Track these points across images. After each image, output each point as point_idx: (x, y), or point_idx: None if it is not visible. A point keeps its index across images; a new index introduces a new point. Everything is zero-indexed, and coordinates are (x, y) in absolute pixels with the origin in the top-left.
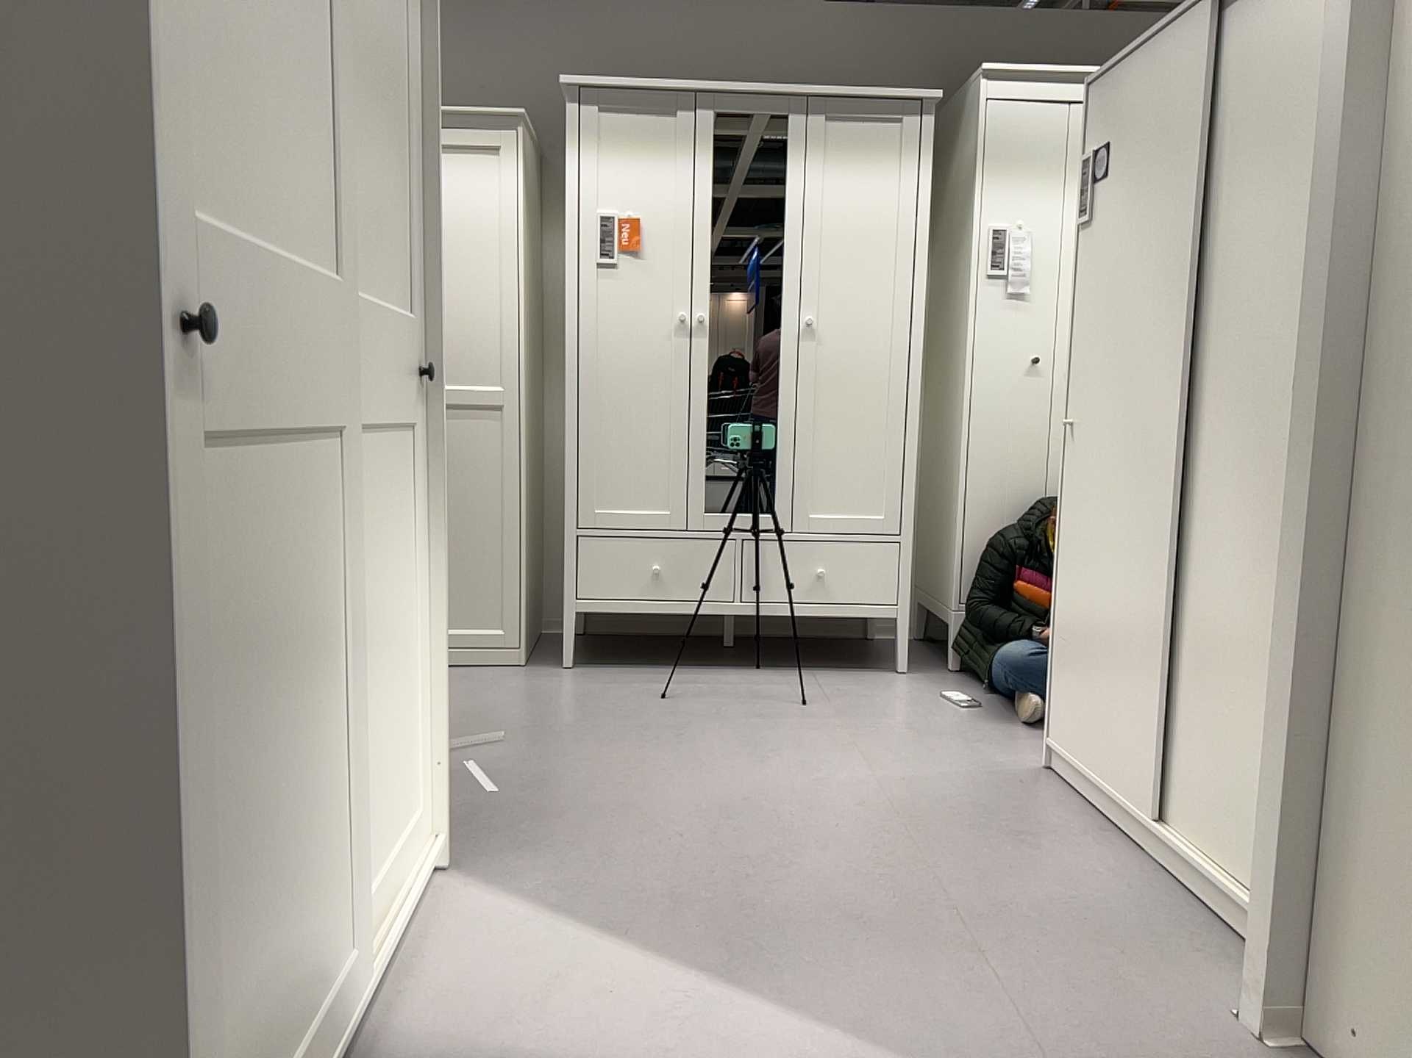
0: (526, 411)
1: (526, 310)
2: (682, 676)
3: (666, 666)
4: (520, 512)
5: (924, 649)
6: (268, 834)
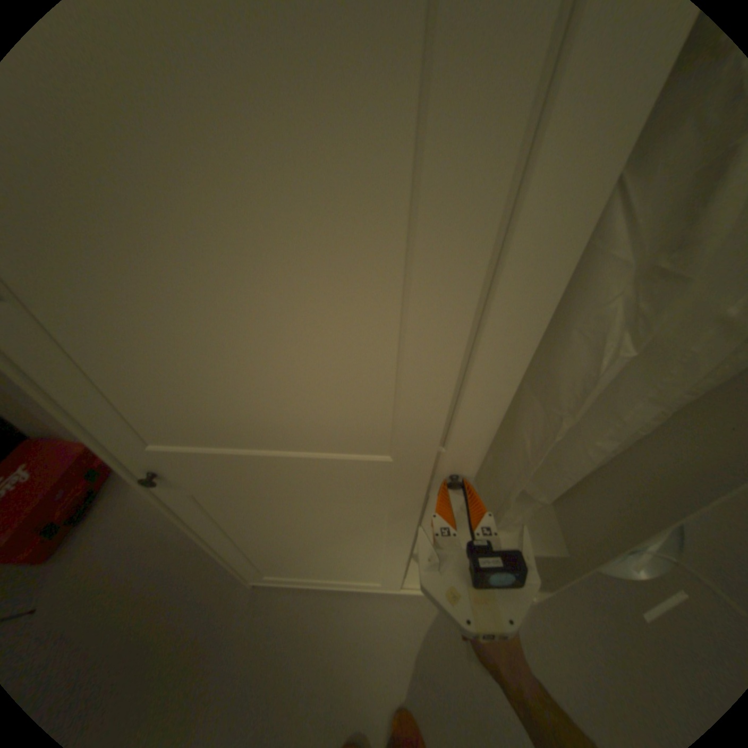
0: None
1: None
2: None
3: None
4: None
5: None
6: (303, 557)
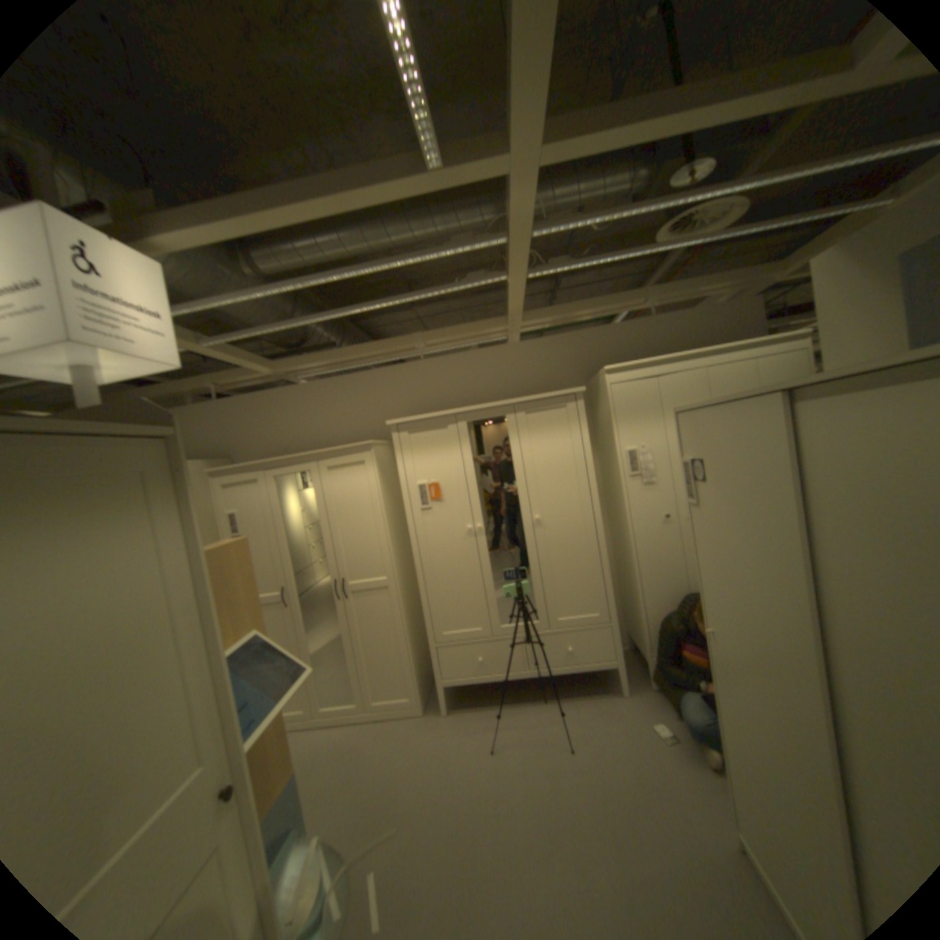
0: (401, 586)
1: (392, 536)
2: (503, 718)
3: (496, 706)
4: (406, 639)
5: (635, 664)
6: None
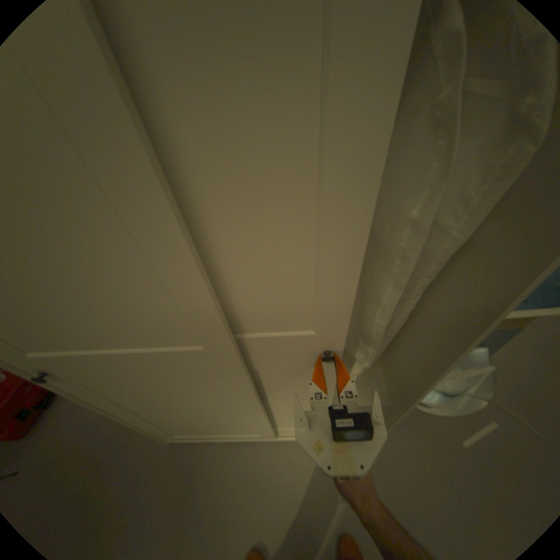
0: None
1: None
2: None
3: None
4: None
5: None
6: (191, 420)
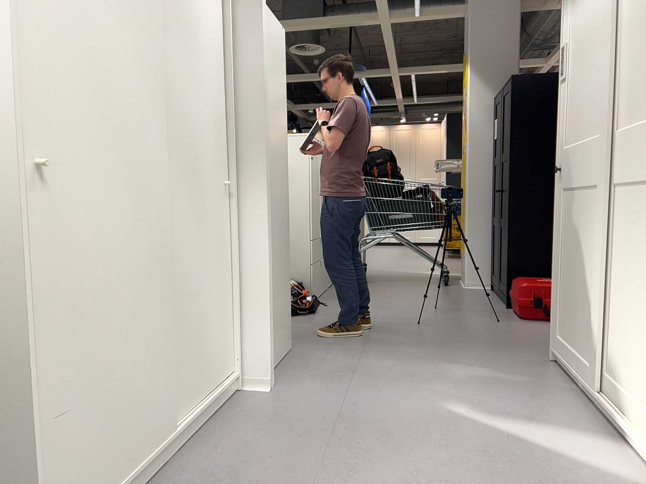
0: None
1: None
2: None
3: None
4: None
5: None
6: (571, 284)
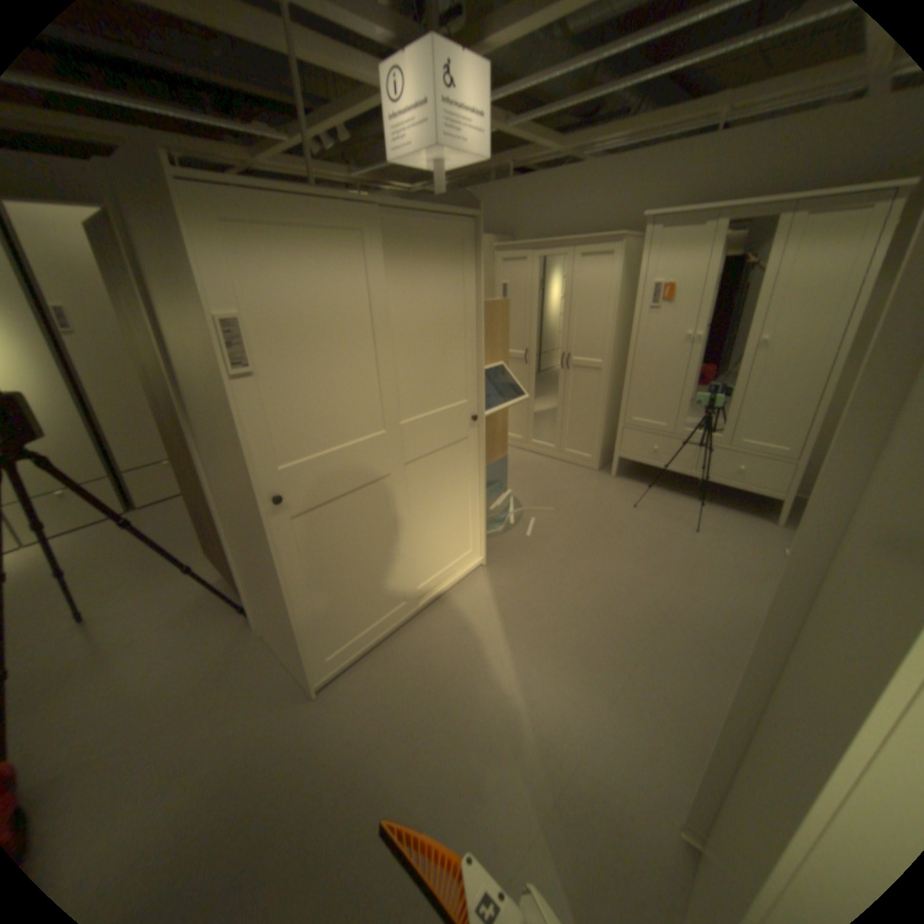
0: (612, 371)
1: (617, 327)
2: (657, 494)
3: (657, 486)
4: (603, 413)
5: None
6: (355, 582)
